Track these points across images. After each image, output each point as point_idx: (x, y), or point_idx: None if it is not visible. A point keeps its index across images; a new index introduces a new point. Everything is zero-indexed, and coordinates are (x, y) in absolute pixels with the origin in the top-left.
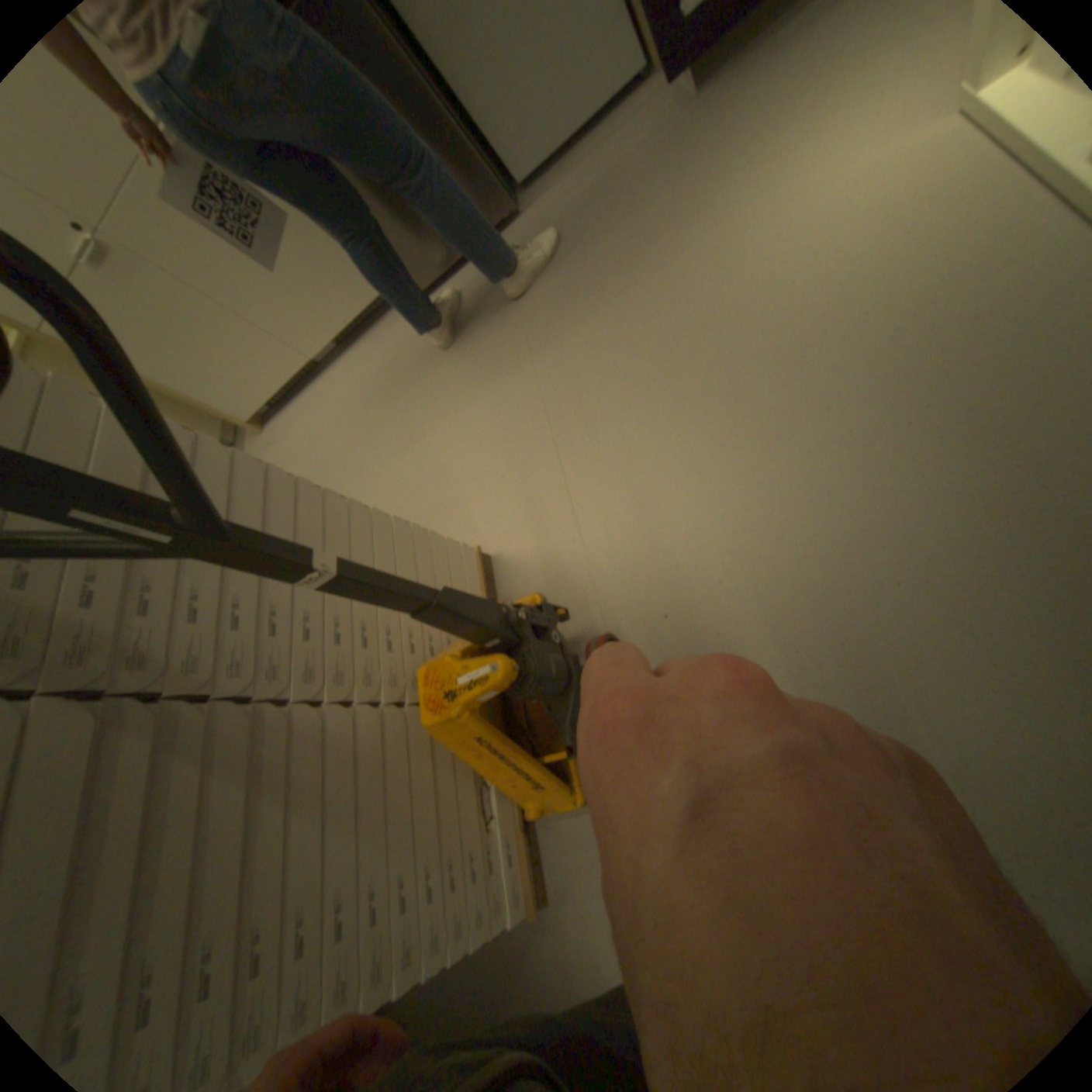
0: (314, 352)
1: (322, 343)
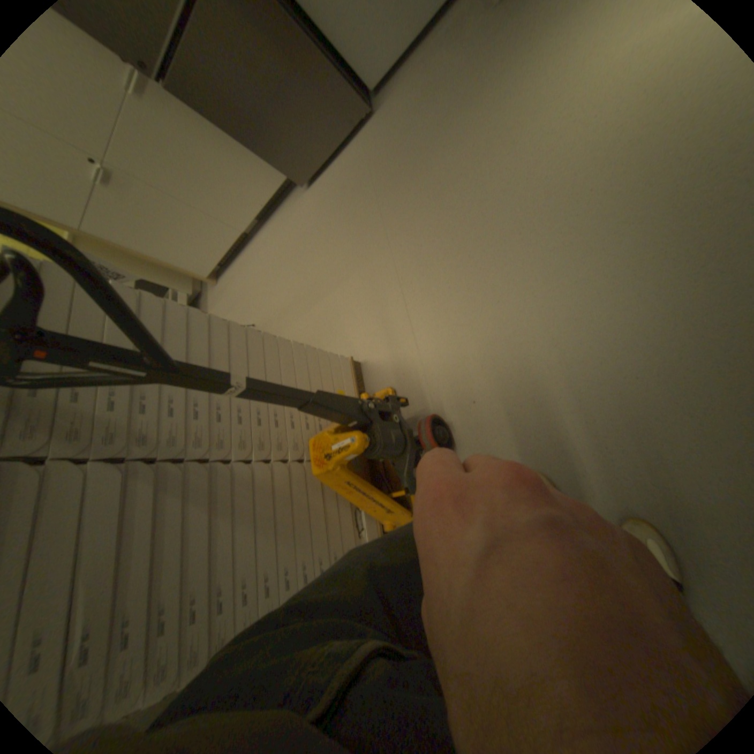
0: (243, 227)
1: (248, 221)
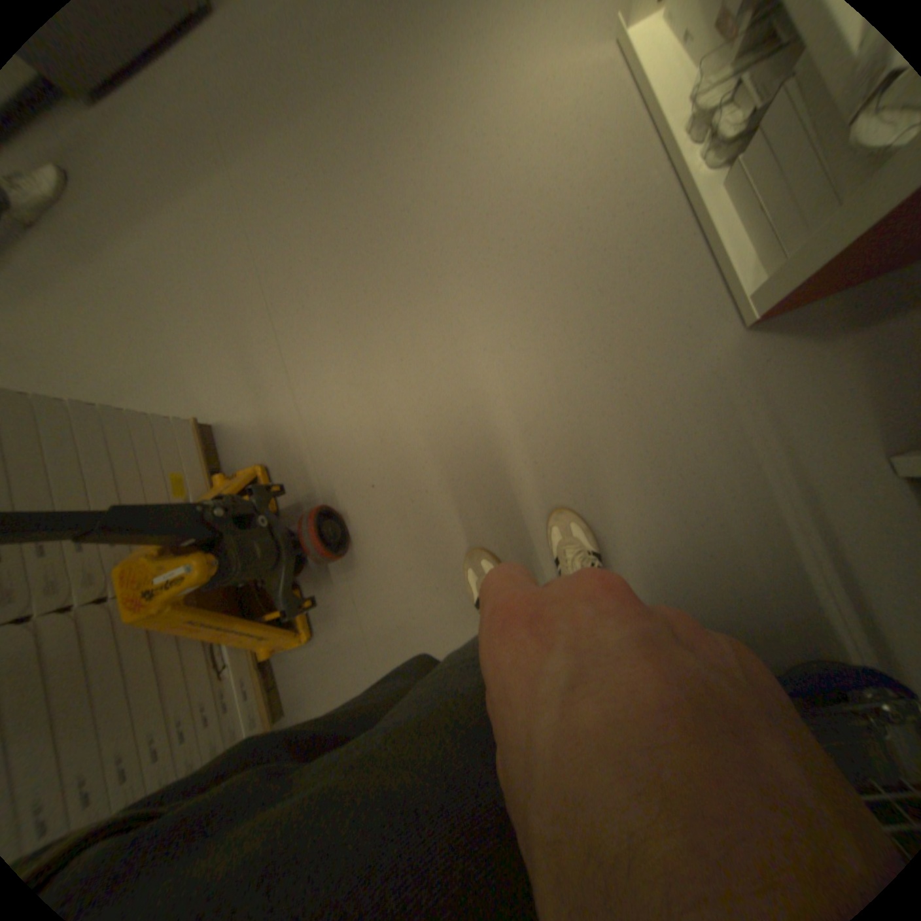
0: None
1: None
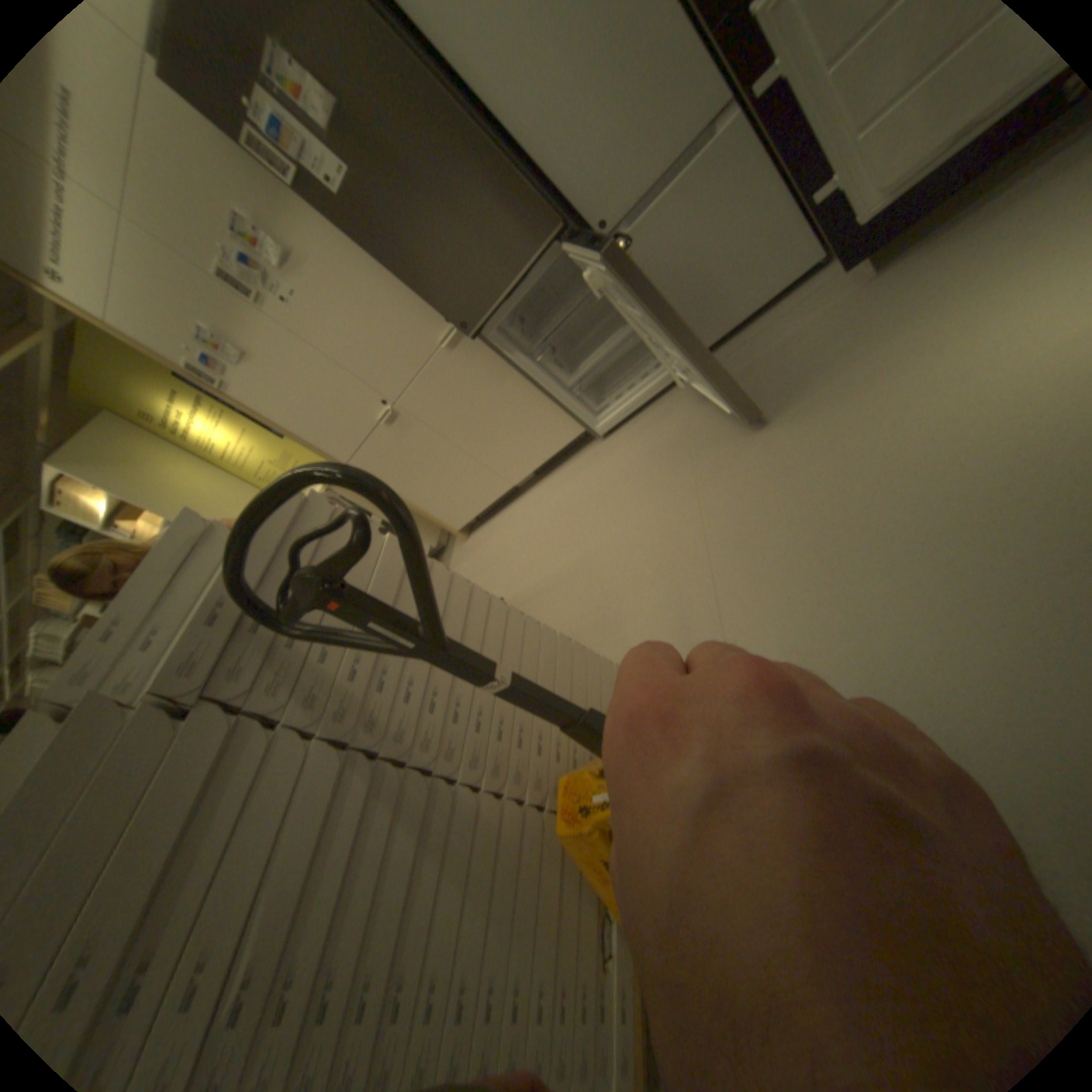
0: (517, 480)
1: (524, 474)
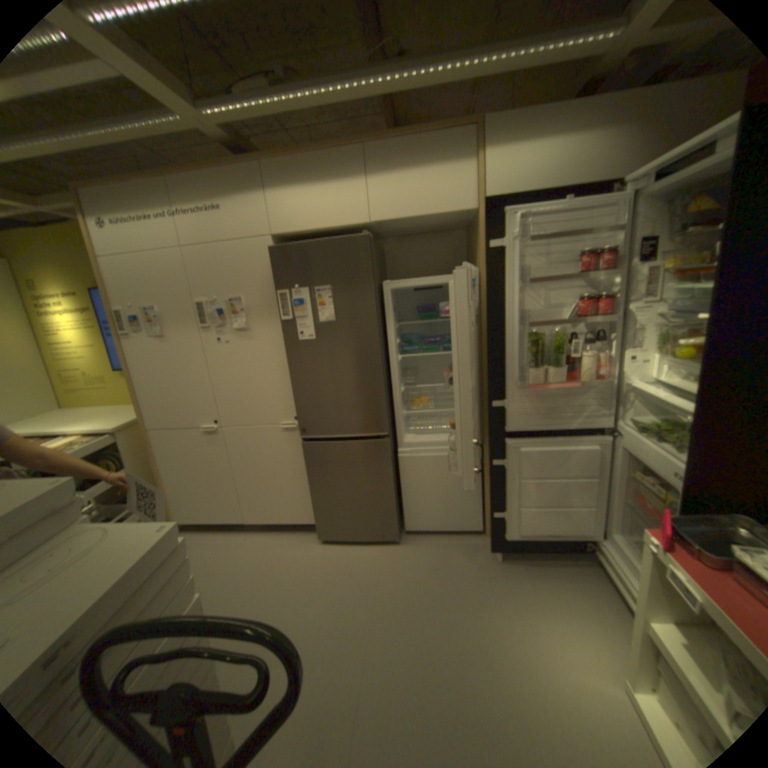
0: (248, 521)
1: (256, 521)
